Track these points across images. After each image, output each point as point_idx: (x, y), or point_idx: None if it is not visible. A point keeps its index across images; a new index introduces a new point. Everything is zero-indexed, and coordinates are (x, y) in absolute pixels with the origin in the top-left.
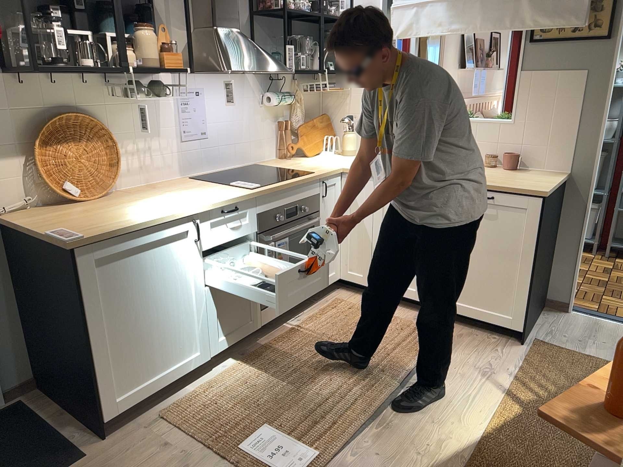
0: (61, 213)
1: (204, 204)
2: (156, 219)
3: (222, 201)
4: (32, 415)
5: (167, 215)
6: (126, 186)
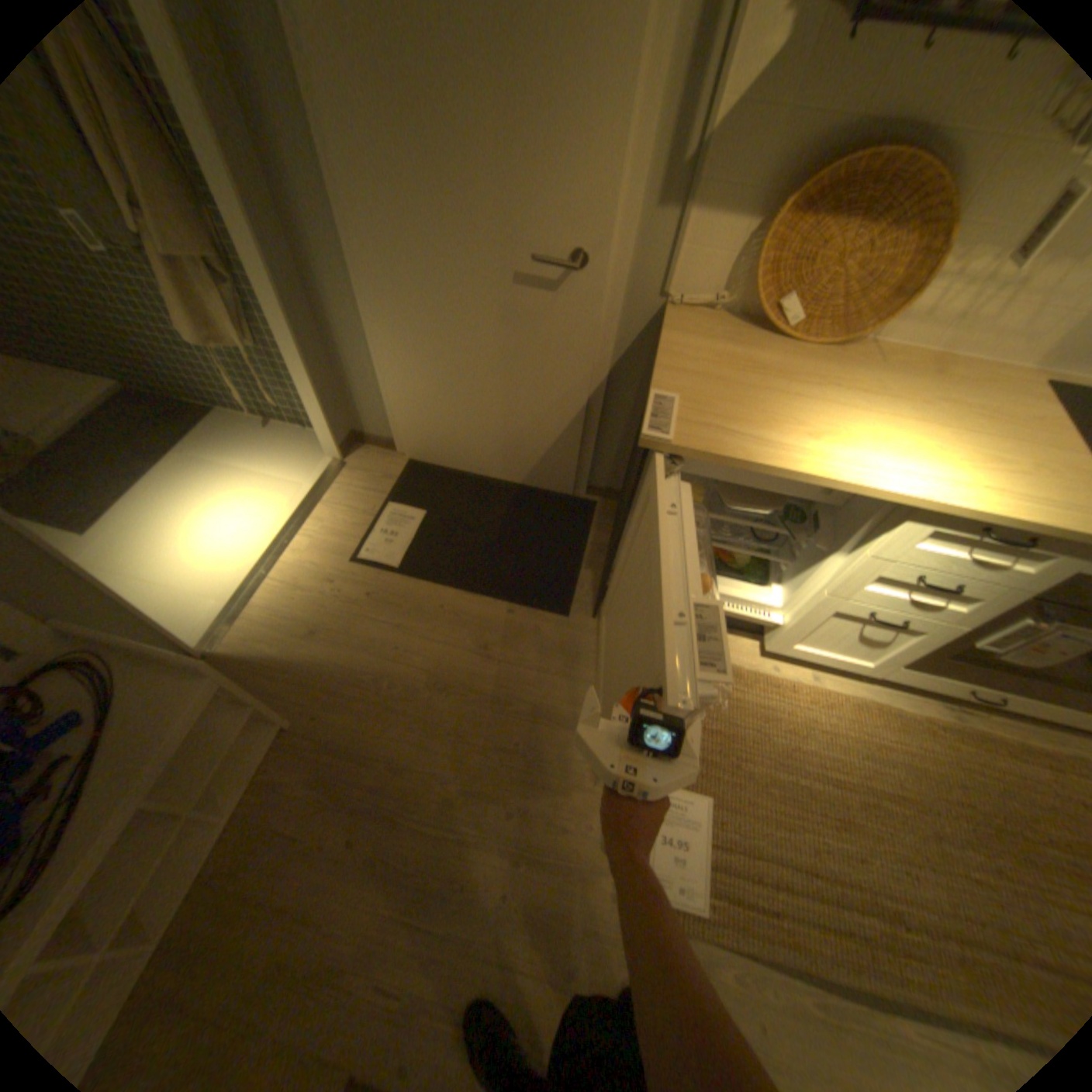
0: (735, 347)
1: (962, 499)
2: (823, 477)
3: (1012, 517)
4: (586, 526)
5: (853, 481)
6: (900, 336)
